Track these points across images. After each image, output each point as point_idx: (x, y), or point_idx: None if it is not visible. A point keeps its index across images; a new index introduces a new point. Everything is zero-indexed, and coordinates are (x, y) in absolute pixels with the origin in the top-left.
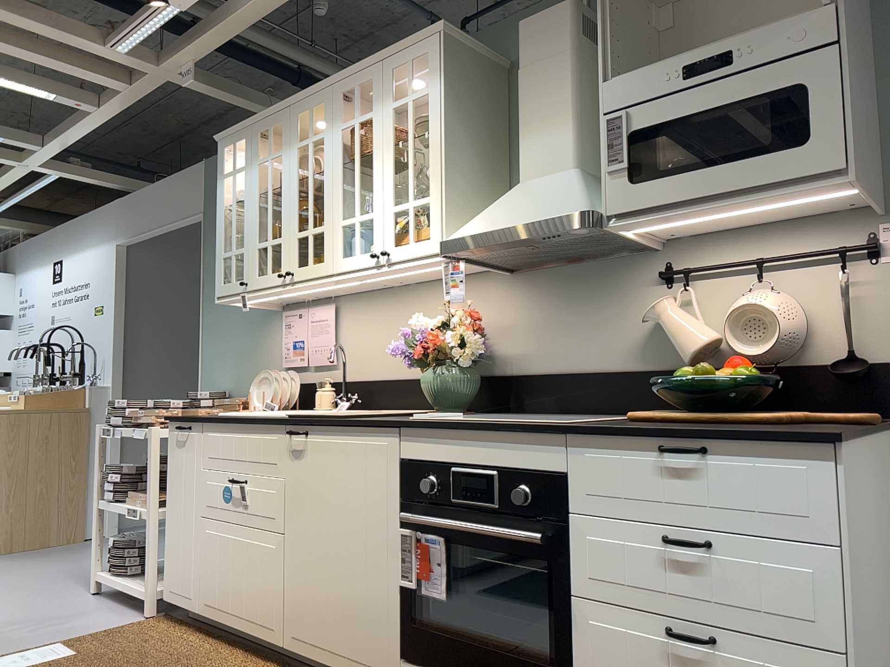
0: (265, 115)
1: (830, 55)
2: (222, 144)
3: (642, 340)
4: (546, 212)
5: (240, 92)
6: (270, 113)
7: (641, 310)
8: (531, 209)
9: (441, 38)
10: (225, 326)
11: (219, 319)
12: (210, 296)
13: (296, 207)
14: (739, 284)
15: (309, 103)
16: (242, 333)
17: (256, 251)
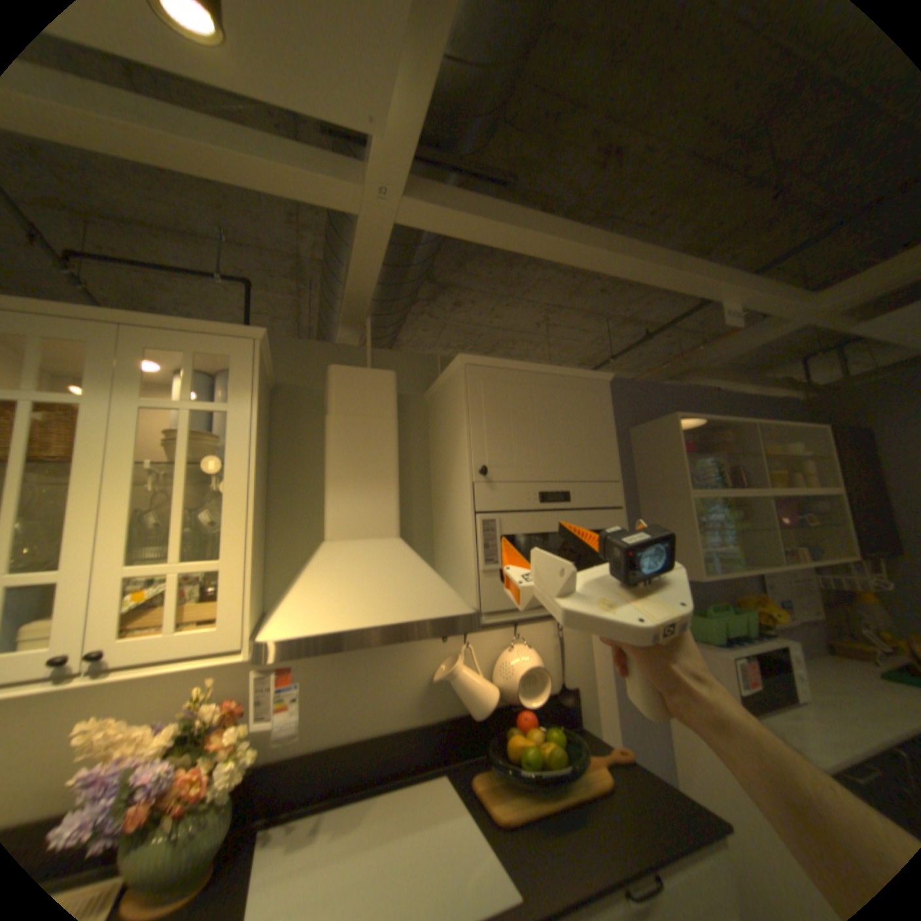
0: None
1: (622, 515)
2: None
3: (421, 693)
4: (421, 605)
5: None
6: None
7: (420, 663)
8: (393, 596)
9: (258, 346)
10: None
11: None
12: None
13: None
14: (496, 636)
15: None
16: None
17: None
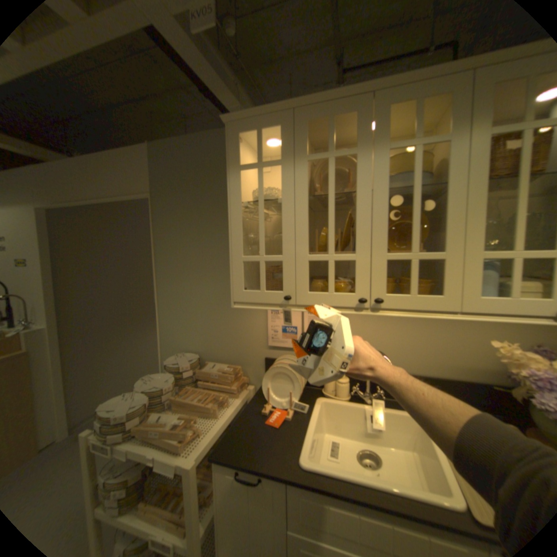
0: (323, 95)
1: None
2: (233, 125)
3: None
4: None
5: (220, 69)
6: (332, 94)
7: None
8: None
9: None
10: (188, 298)
11: (179, 291)
12: (165, 270)
13: (386, 222)
14: None
15: (417, 87)
16: (210, 307)
17: (306, 263)
